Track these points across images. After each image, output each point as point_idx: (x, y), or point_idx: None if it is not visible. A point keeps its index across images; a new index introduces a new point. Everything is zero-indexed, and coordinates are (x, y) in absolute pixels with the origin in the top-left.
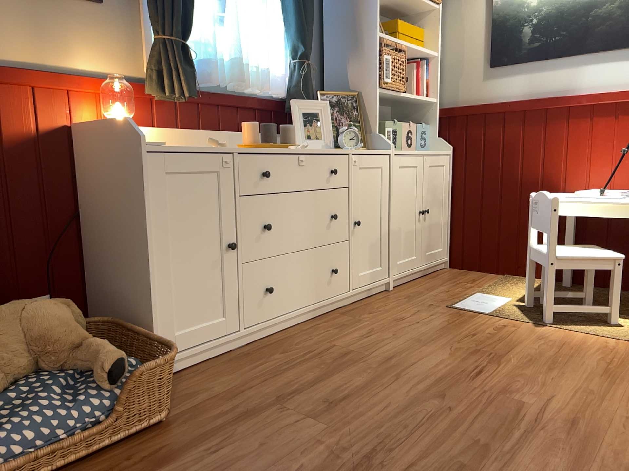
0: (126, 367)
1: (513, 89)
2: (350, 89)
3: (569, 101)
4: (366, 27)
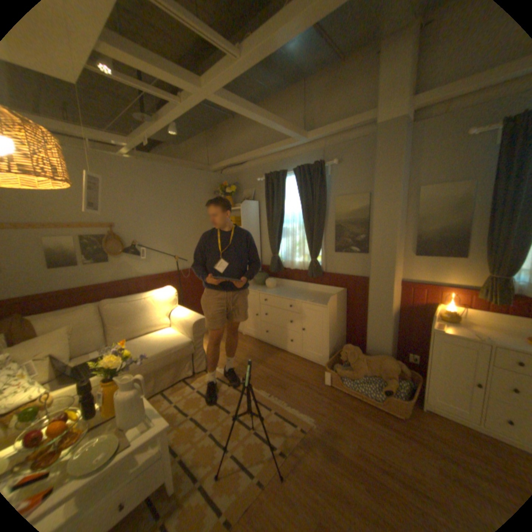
0: (398, 395)
1: None
2: None
3: None
4: None
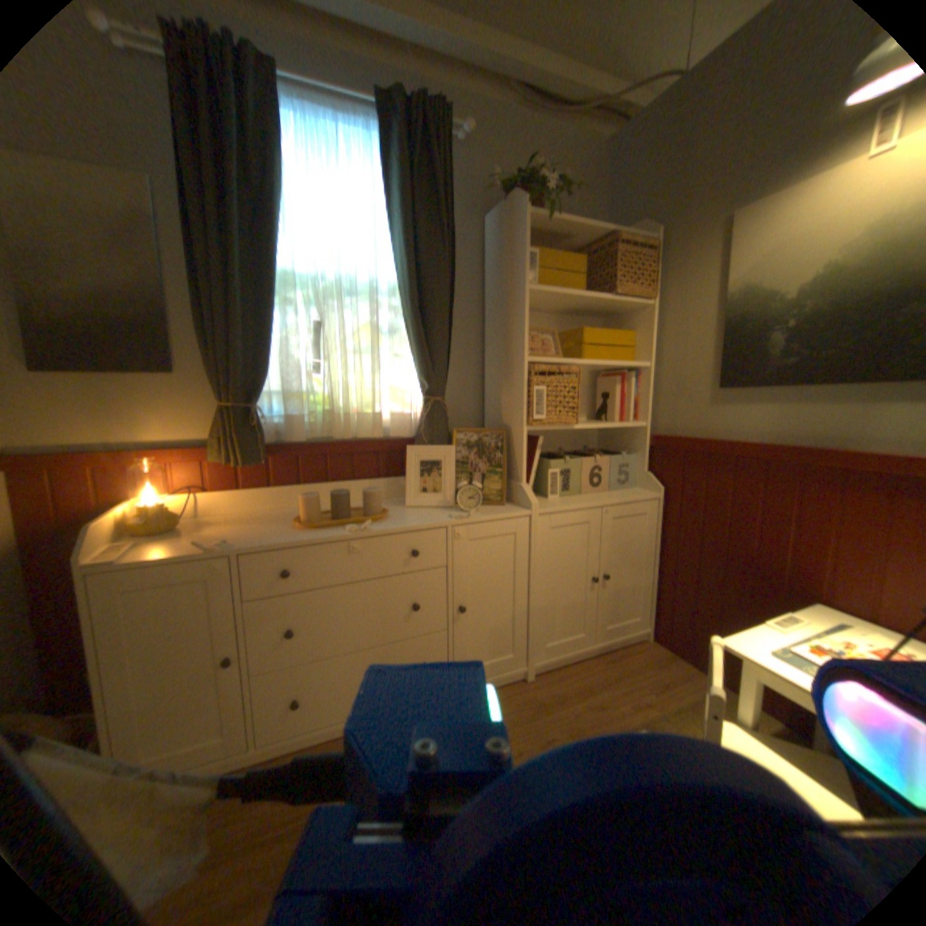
0: None
1: (755, 423)
2: (503, 422)
3: (849, 460)
4: (515, 350)
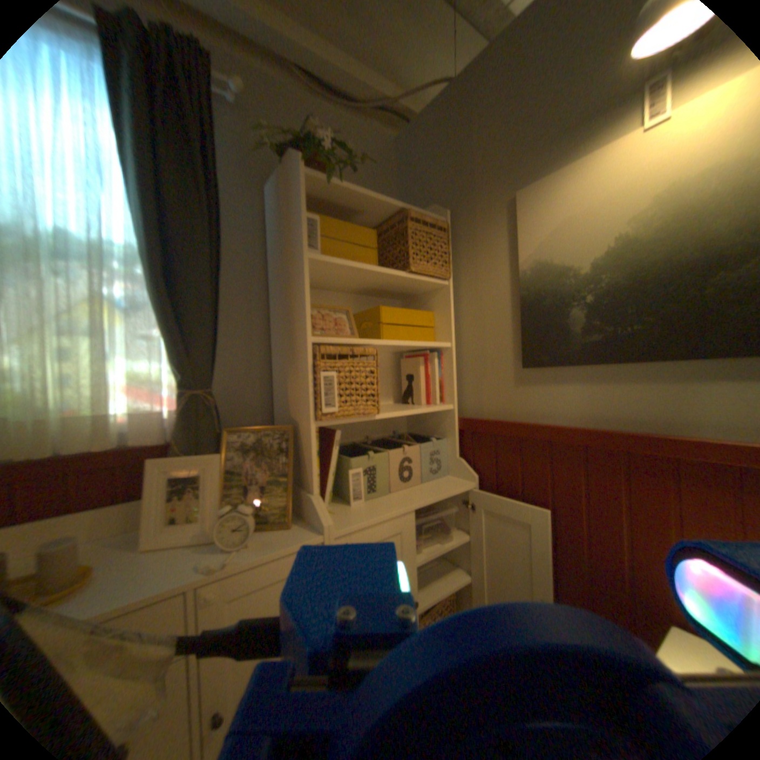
0: None
1: (565, 405)
2: (293, 415)
3: (680, 448)
4: (300, 329)
